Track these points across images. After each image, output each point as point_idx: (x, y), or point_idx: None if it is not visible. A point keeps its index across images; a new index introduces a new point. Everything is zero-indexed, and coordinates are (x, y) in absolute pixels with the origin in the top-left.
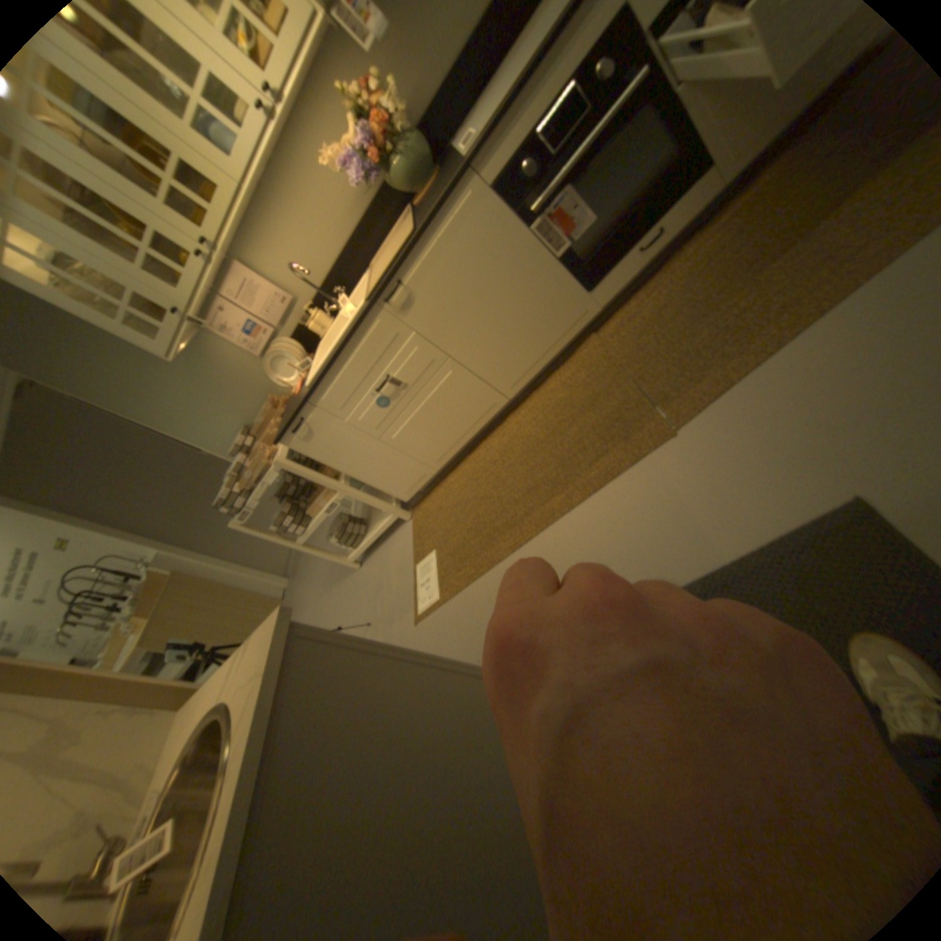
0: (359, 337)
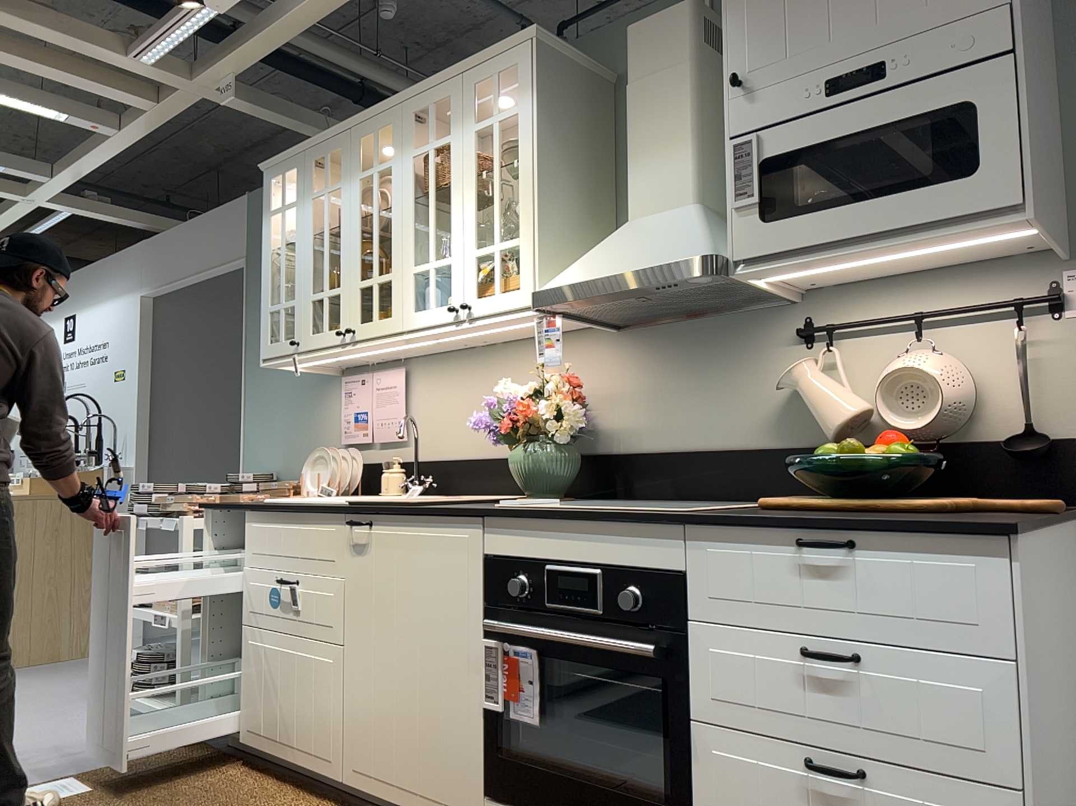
0: (311, 519)
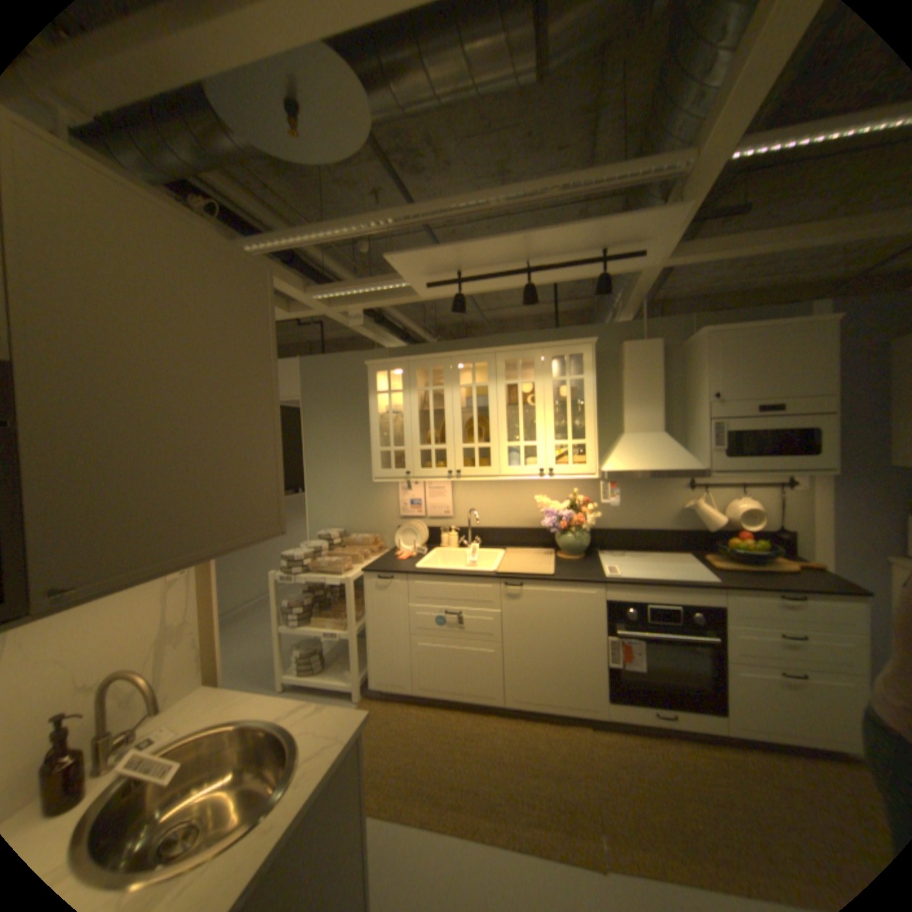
0: (472, 581)
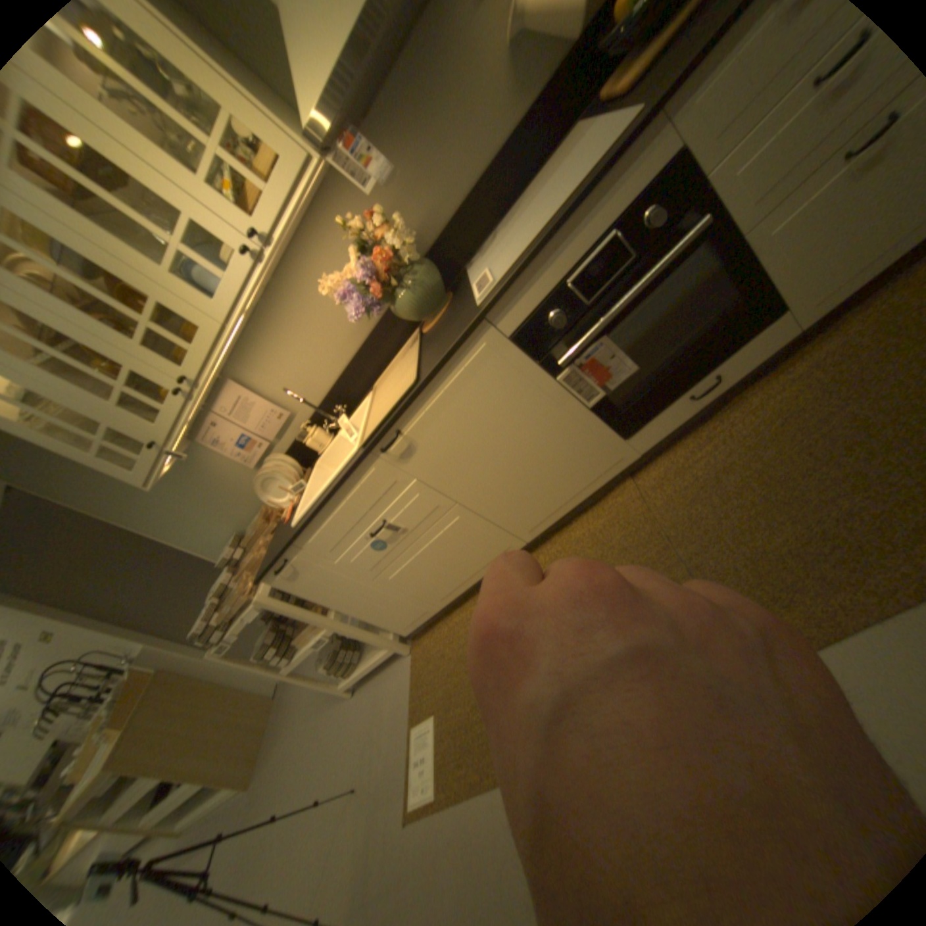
0: (351, 485)
